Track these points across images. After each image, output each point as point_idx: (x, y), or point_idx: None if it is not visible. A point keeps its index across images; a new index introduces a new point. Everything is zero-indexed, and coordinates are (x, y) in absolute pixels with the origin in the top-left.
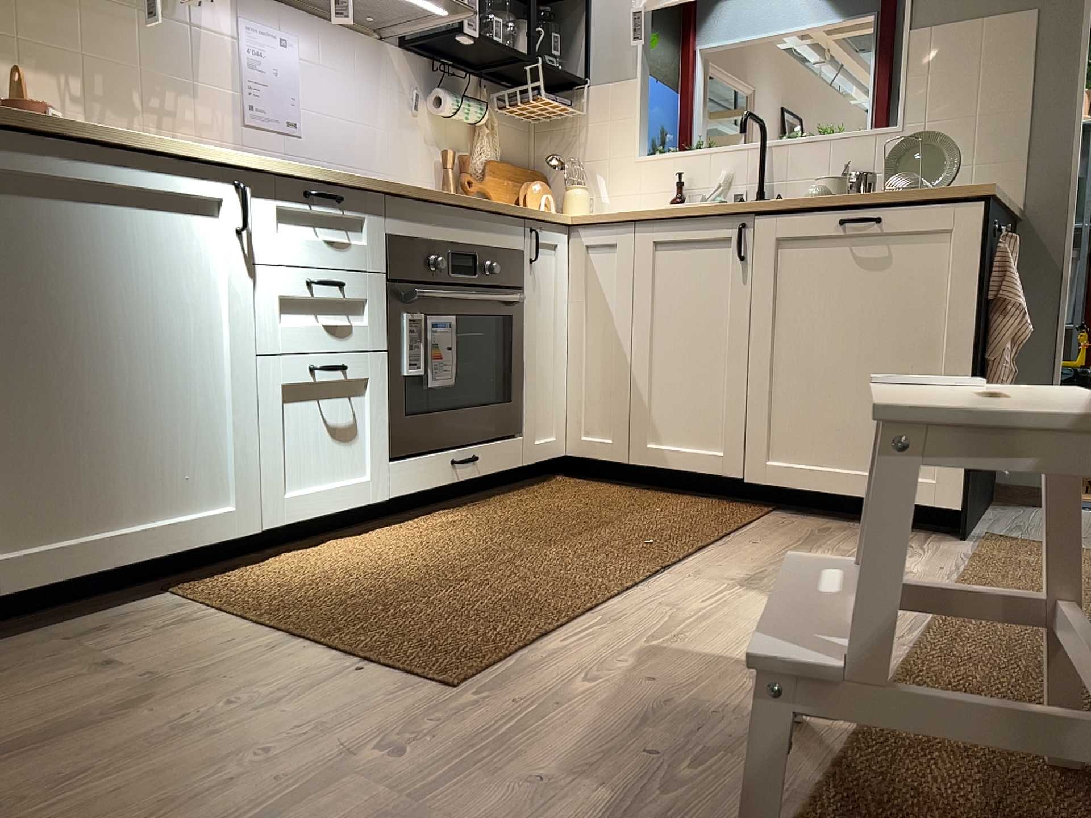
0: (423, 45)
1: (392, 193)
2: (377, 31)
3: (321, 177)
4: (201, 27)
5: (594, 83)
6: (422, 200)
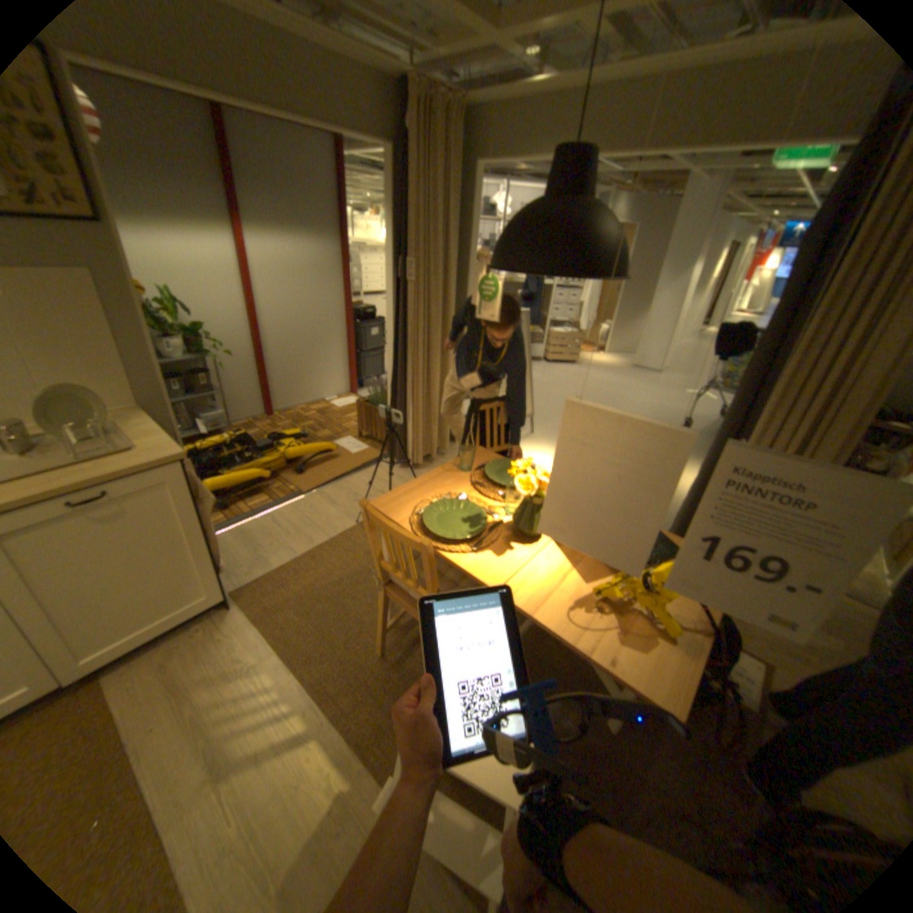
0: None
1: None
2: None
3: None
4: None
5: None
6: None
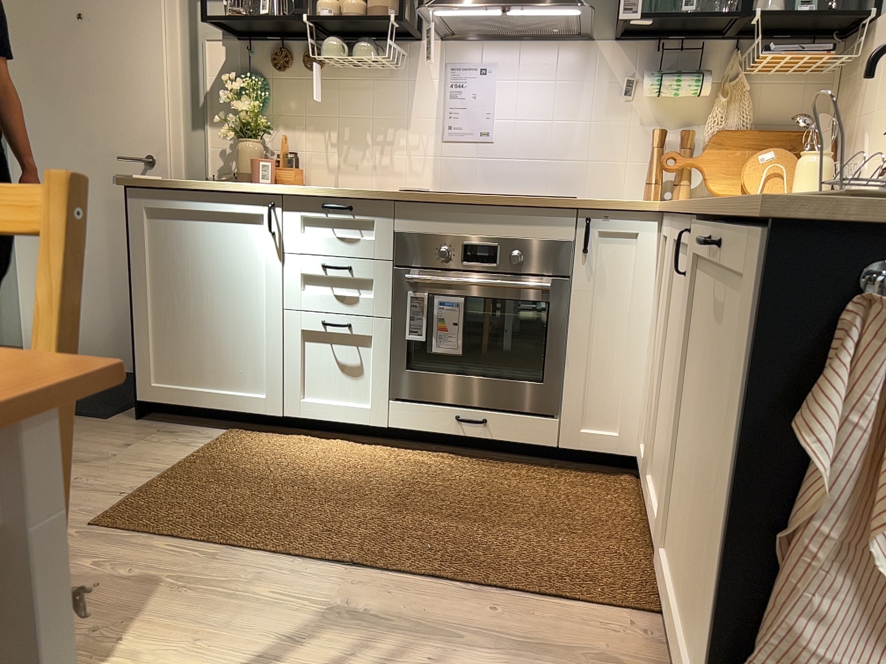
0: (629, 32)
1: (397, 200)
2: (573, 34)
3: (330, 194)
4: (413, 76)
5: (882, 13)
6: (430, 203)
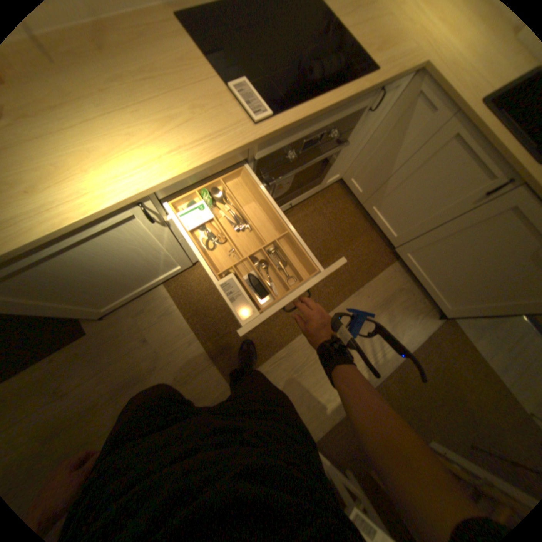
0: None
1: (263, 138)
2: None
3: (202, 166)
4: None
5: None
6: (289, 126)
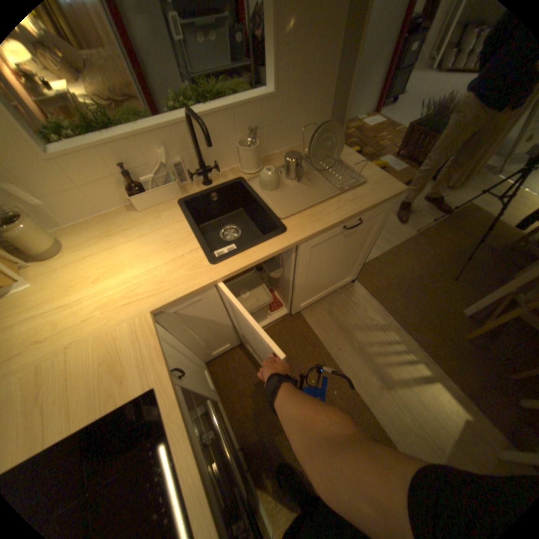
0: None
1: None
2: None
3: None
4: None
5: None
6: None
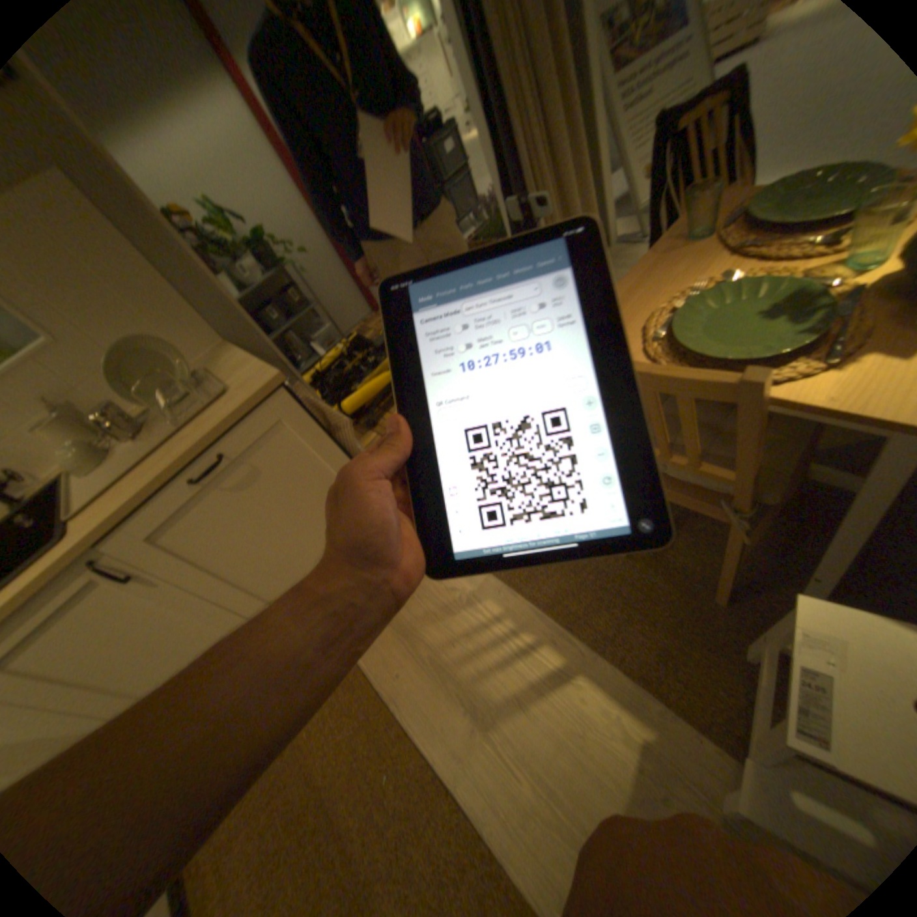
0: None
1: None
2: None
3: None
4: None
5: None
6: None
